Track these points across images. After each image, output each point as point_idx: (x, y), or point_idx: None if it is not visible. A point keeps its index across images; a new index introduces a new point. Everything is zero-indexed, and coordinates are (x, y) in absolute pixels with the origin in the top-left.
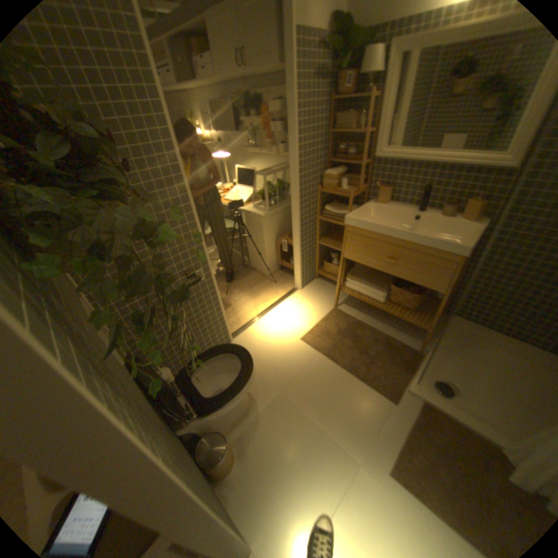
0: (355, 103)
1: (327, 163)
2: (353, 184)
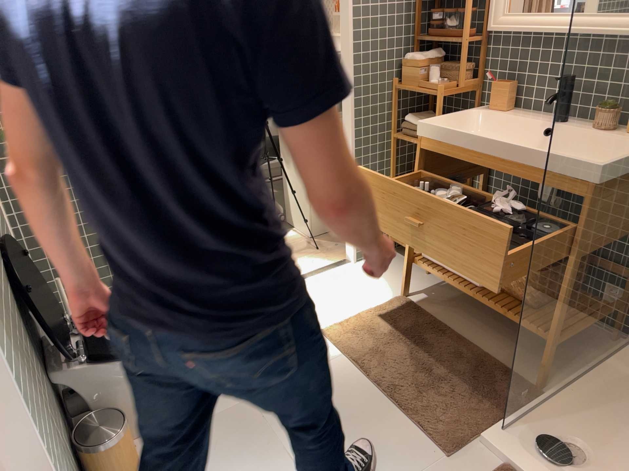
0: None
1: (414, 44)
2: (452, 78)
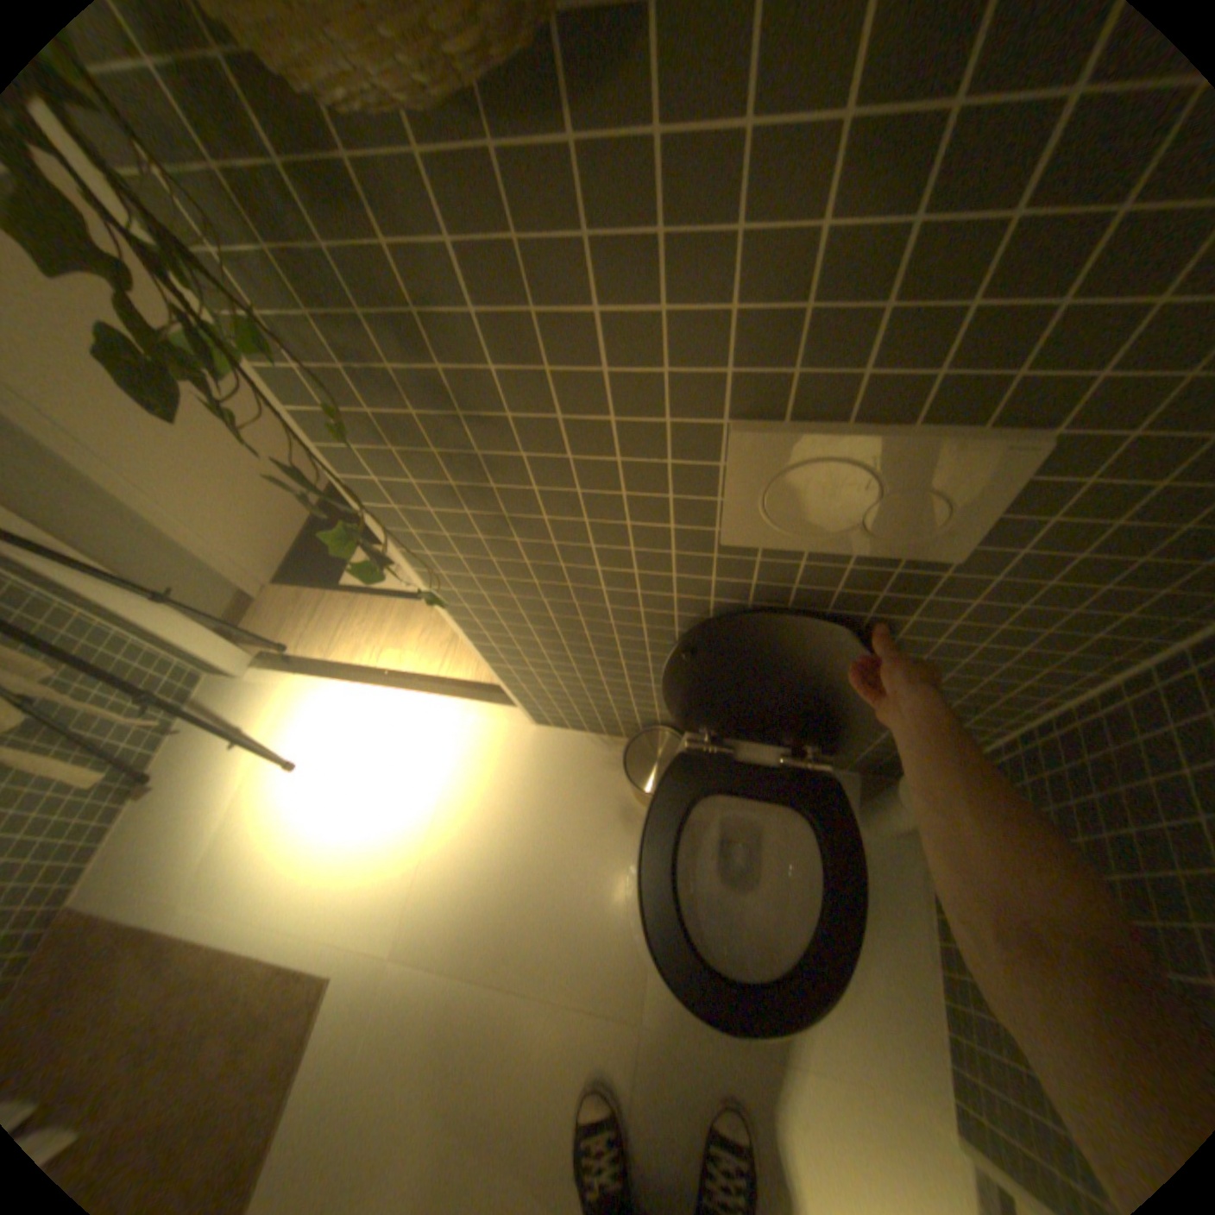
0: None
1: None
2: None
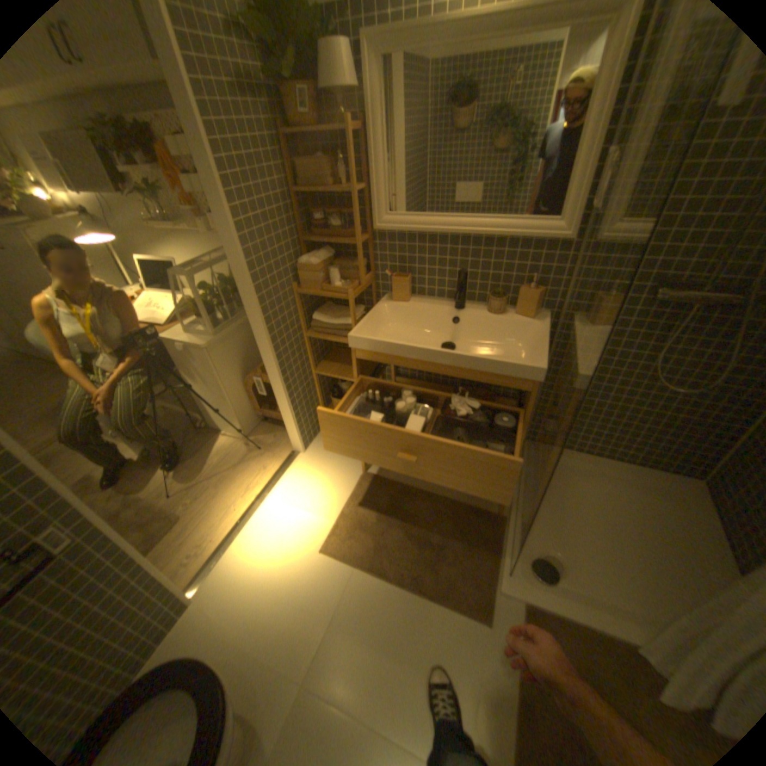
0: (325, 142)
1: (300, 243)
2: (351, 275)
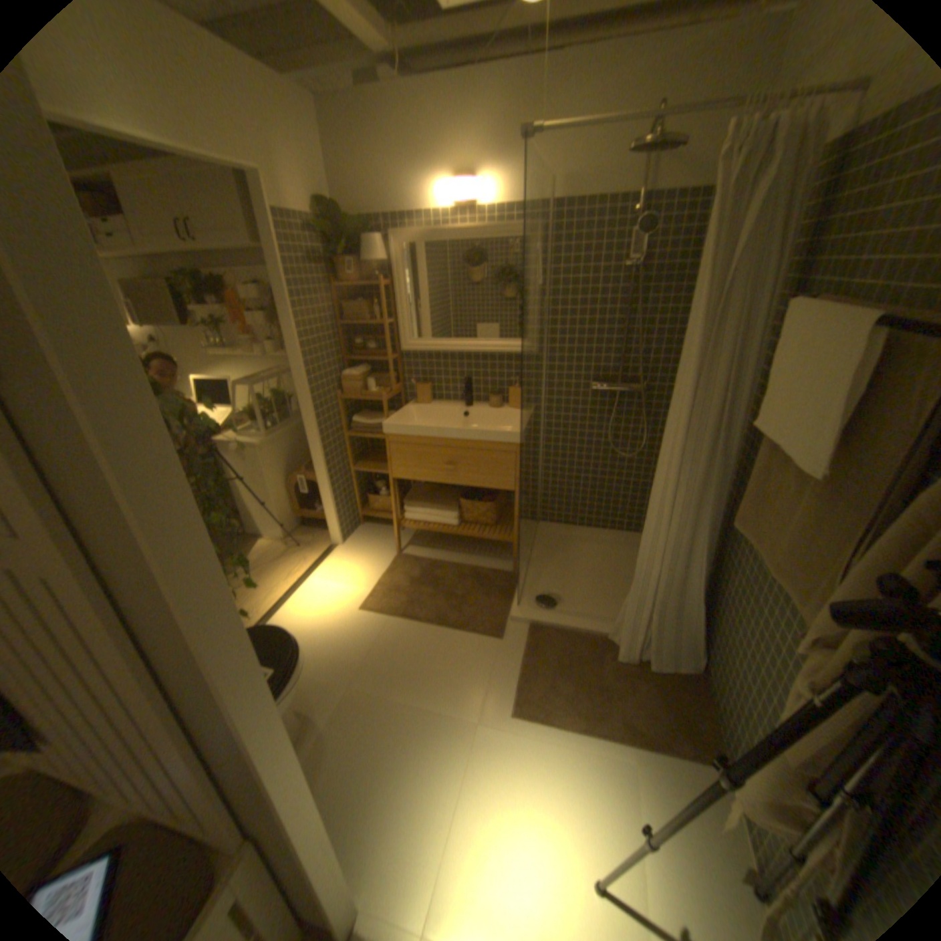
0: (363, 293)
1: (342, 363)
2: (383, 386)
